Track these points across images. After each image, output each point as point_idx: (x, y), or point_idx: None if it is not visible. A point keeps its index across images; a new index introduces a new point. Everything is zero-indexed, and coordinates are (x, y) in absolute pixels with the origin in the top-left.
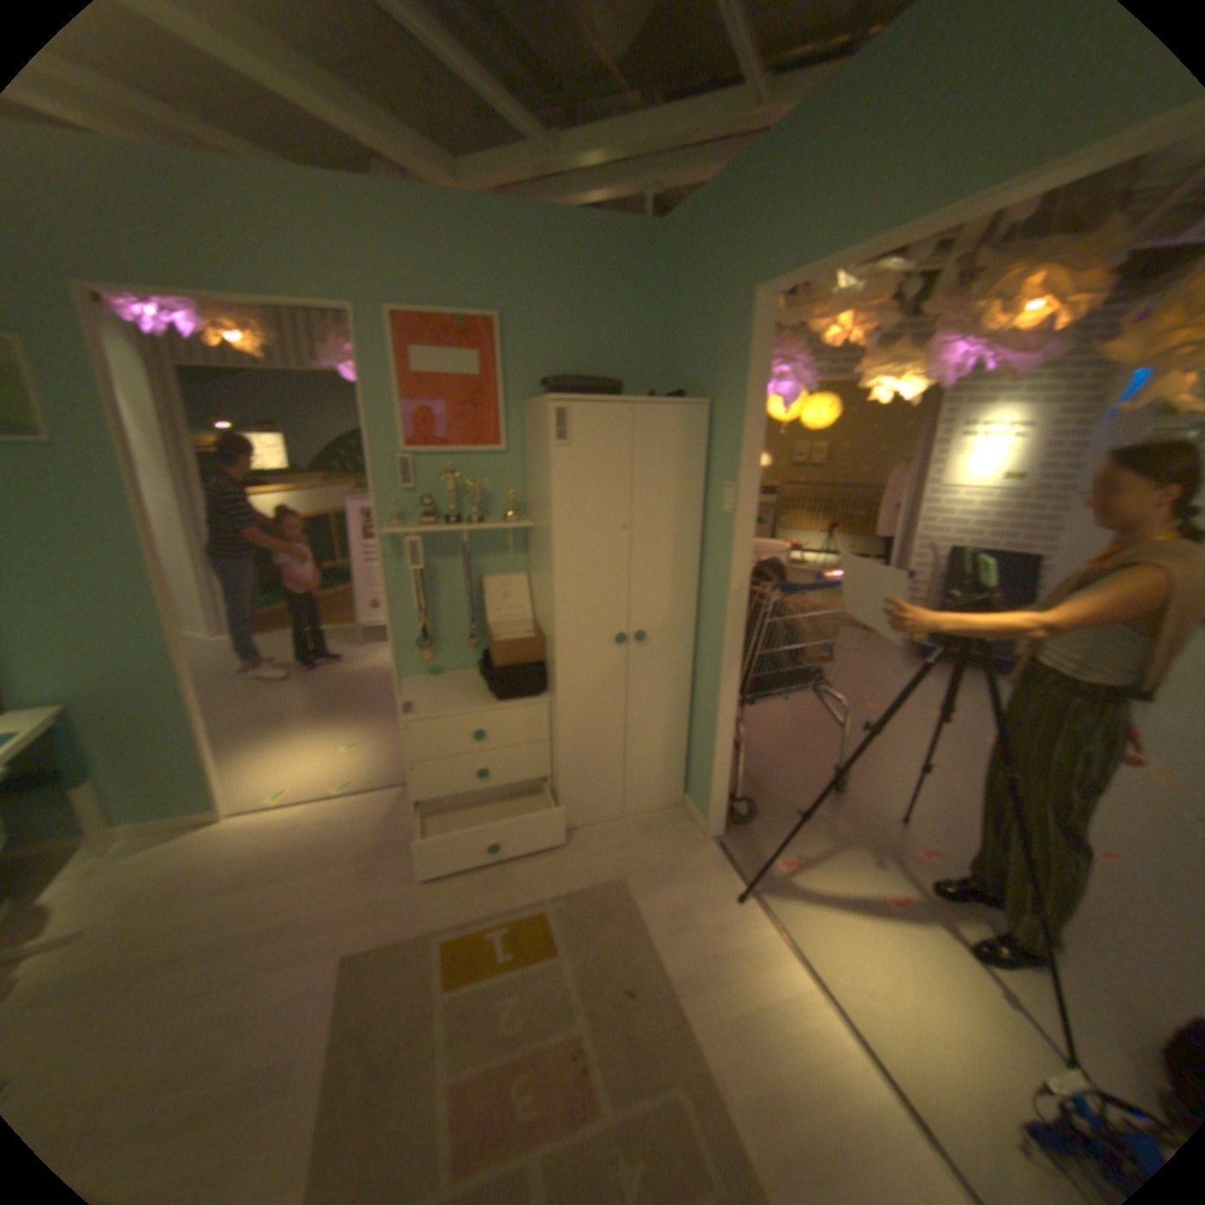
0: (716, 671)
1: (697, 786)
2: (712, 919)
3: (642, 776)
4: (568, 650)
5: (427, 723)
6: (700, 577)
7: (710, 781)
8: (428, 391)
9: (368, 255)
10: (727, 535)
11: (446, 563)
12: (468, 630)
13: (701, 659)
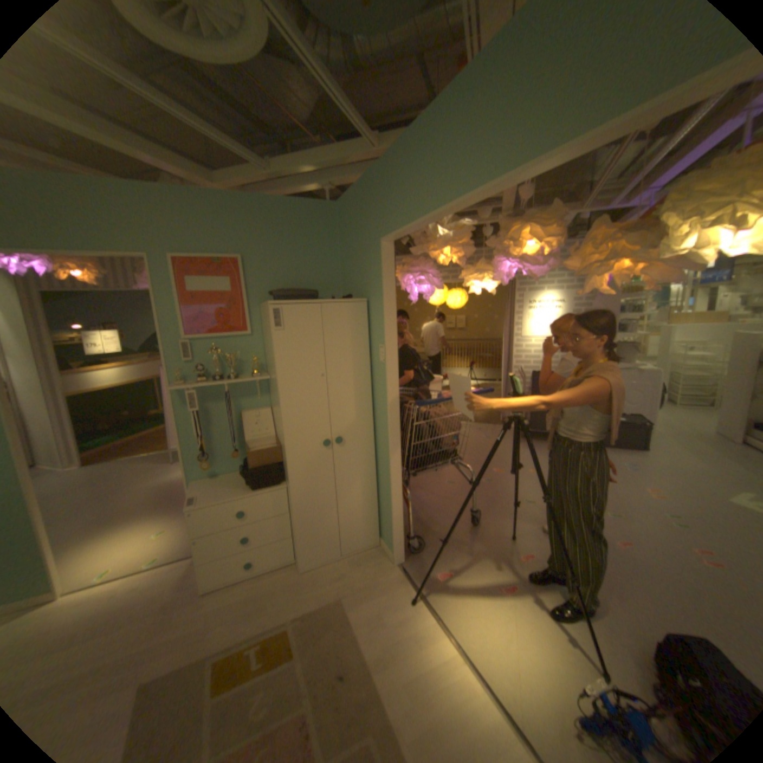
0: (387, 458)
1: (386, 532)
2: (394, 619)
3: (350, 530)
4: (293, 453)
5: (203, 511)
6: (373, 401)
7: (391, 528)
8: (198, 302)
9: (155, 226)
10: (383, 376)
11: (215, 405)
12: (232, 447)
13: (379, 451)
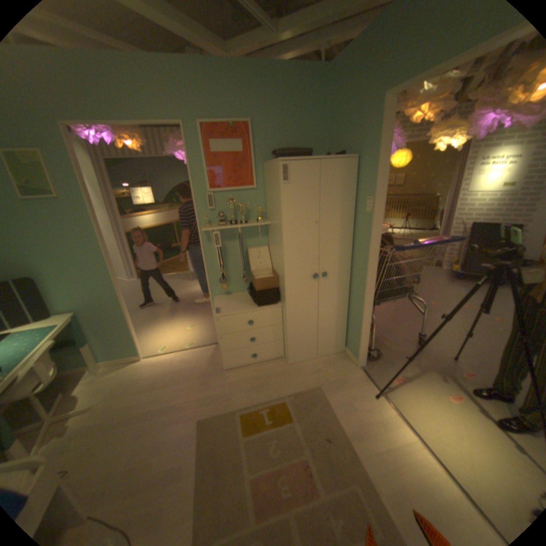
0: (361, 290)
1: (352, 343)
2: (363, 406)
3: (325, 339)
4: (290, 282)
5: (226, 317)
6: (352, 244)
7: (358, 341)
8: (218, 161)
9: (186, 95)
10: (368, 223)
11: (229, 243)
12: (241, 274)
13: (353, 284)
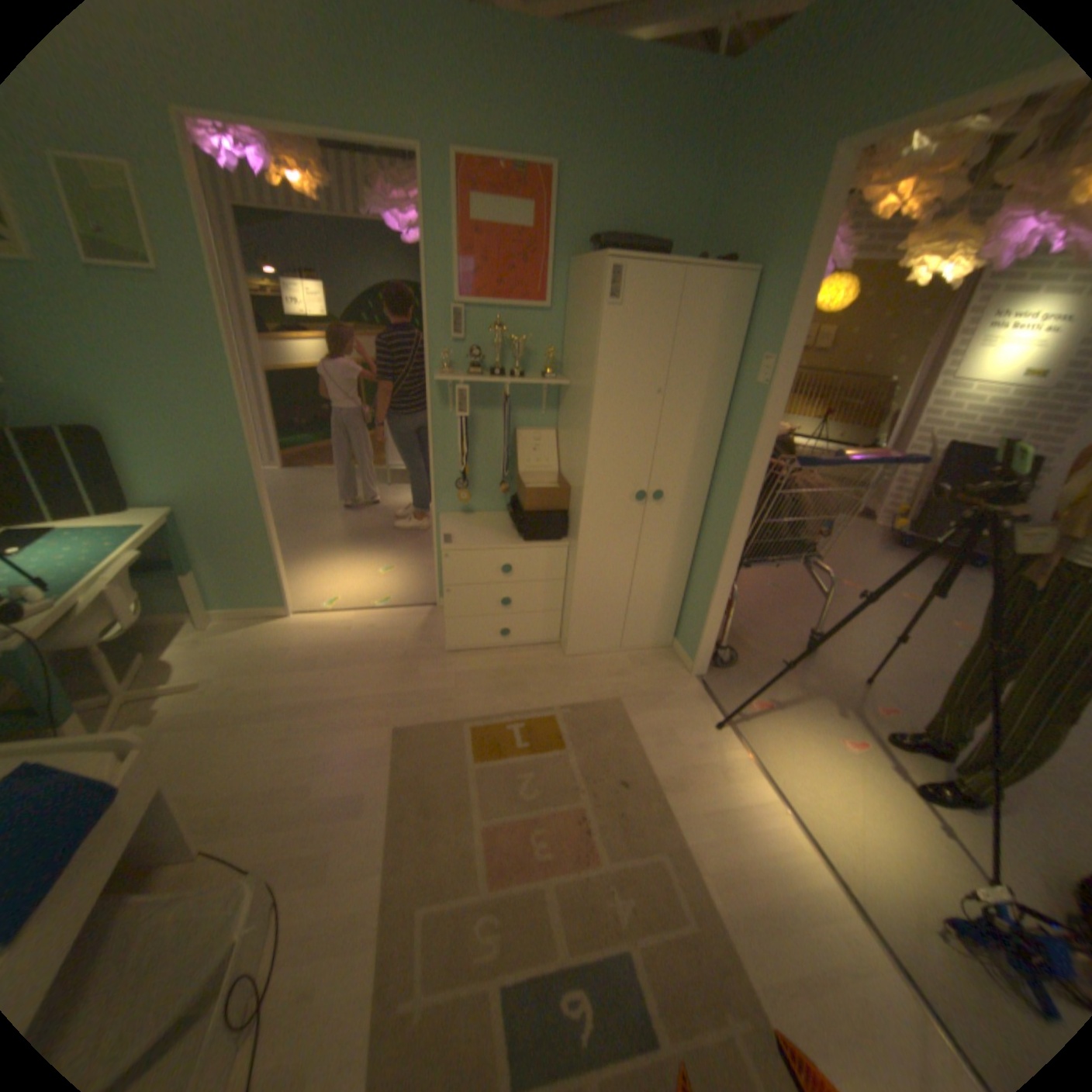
0: (722, 534)
1: (686, 632)
2: (692, 739)
3: (639, 619)
4: (591, 502)
5: (462, 554)
6: (719, 446)
7: (700, 629)
8: (482, 243)
9: (435, 91)
10: (755, 407)
11: (483, 414)
12: (497, 478)
13: (707, 522)
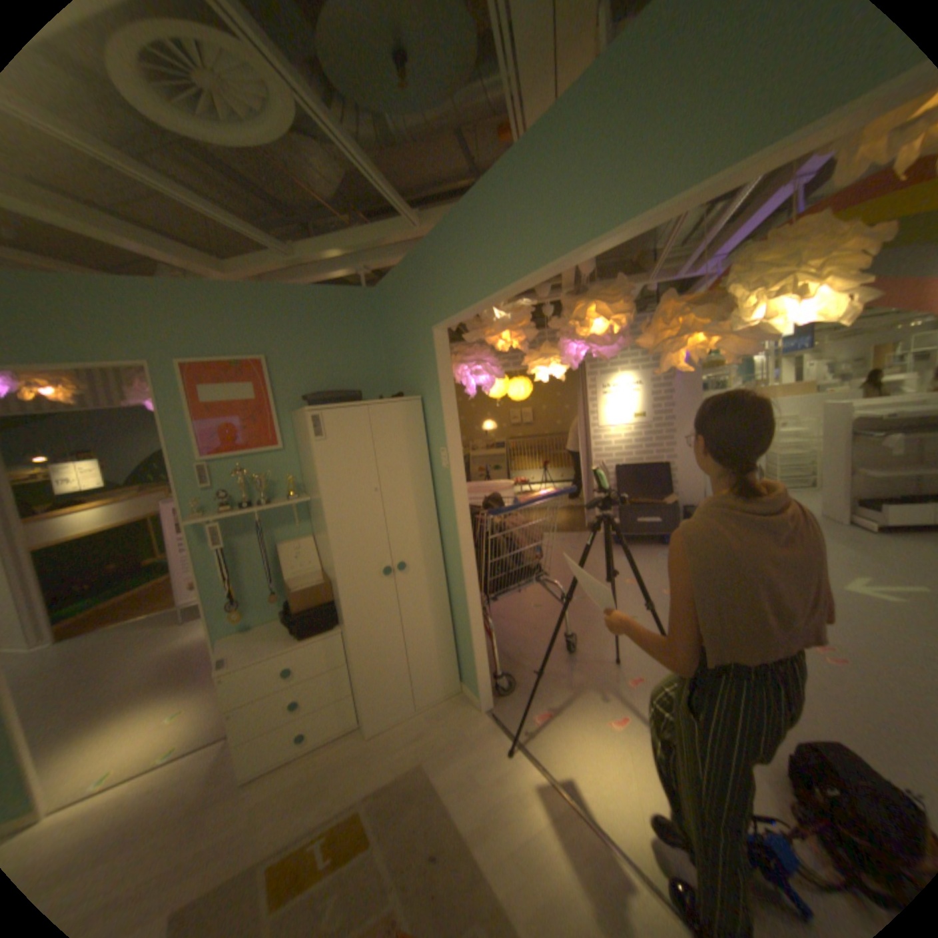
0: (460, 582)
1: (467, 674)
2: (489, 777)
3: (424, 676)
4: (347, 589)
5: (237, 675)
6: (438, 516)
7: (474, 667)
8: (214, 416)
9: (156, 329)
10: (448, 484)
11: (242, 541)
12: (267, 591)
13: (450, 575)
